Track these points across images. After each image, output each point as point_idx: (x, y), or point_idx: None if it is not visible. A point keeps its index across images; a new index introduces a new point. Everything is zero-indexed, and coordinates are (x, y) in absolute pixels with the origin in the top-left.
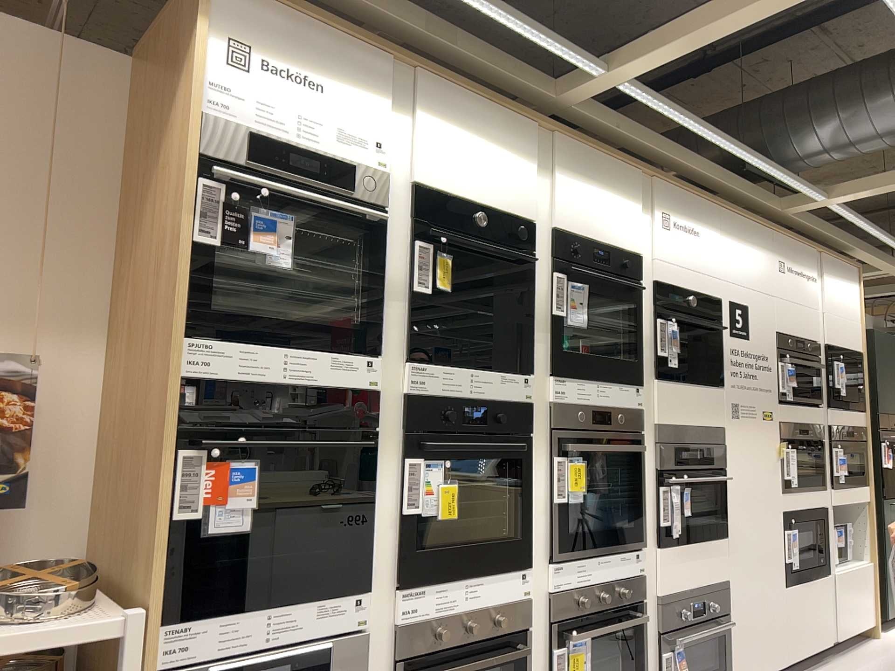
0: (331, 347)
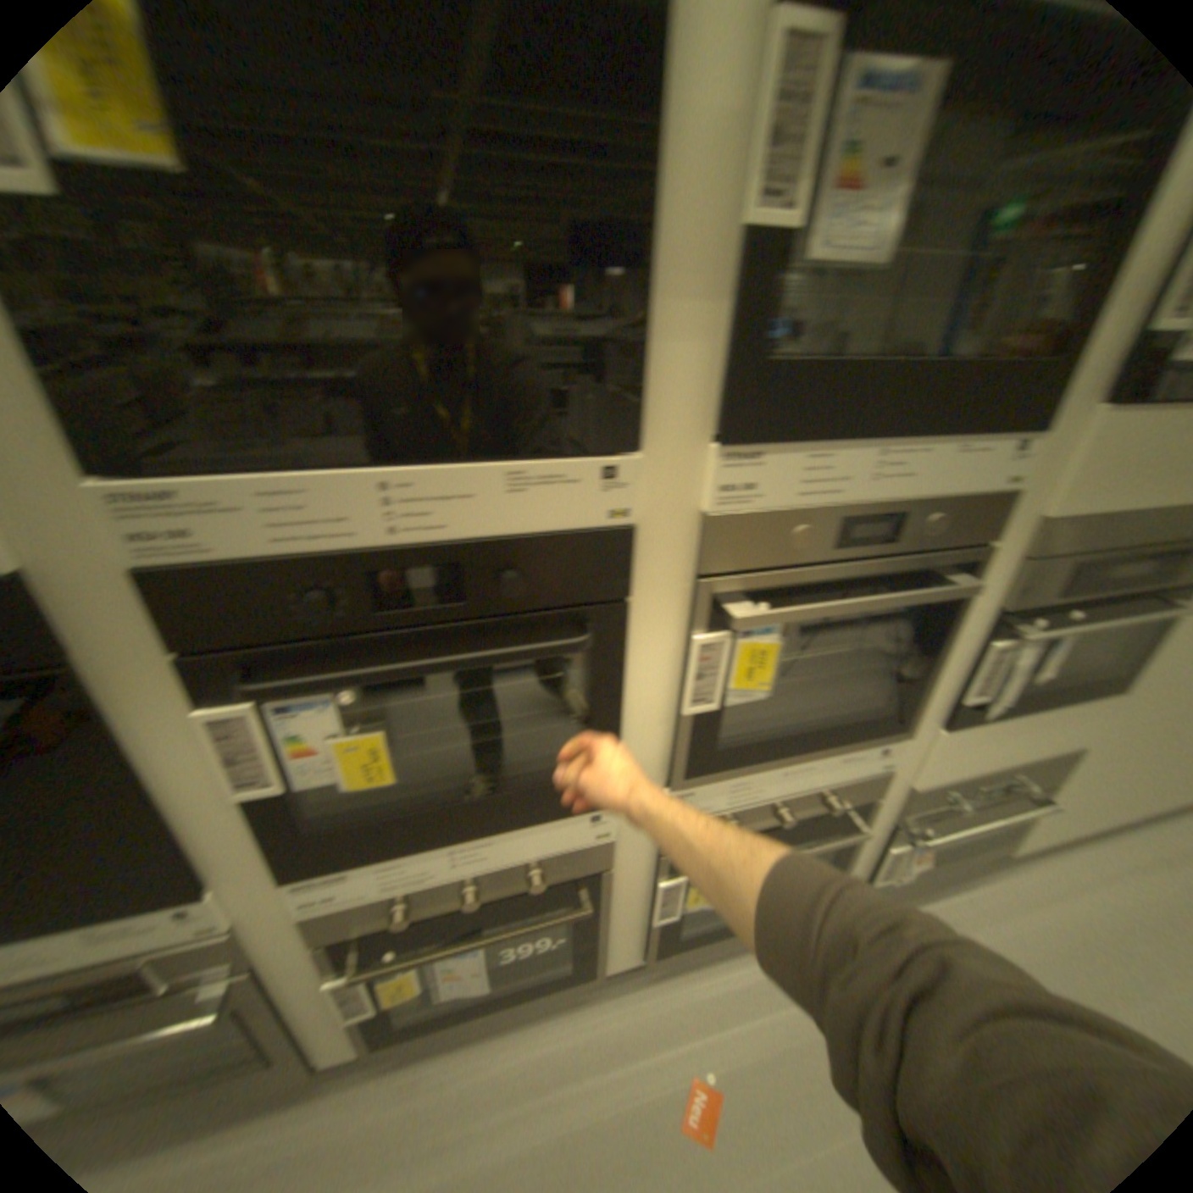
0: None
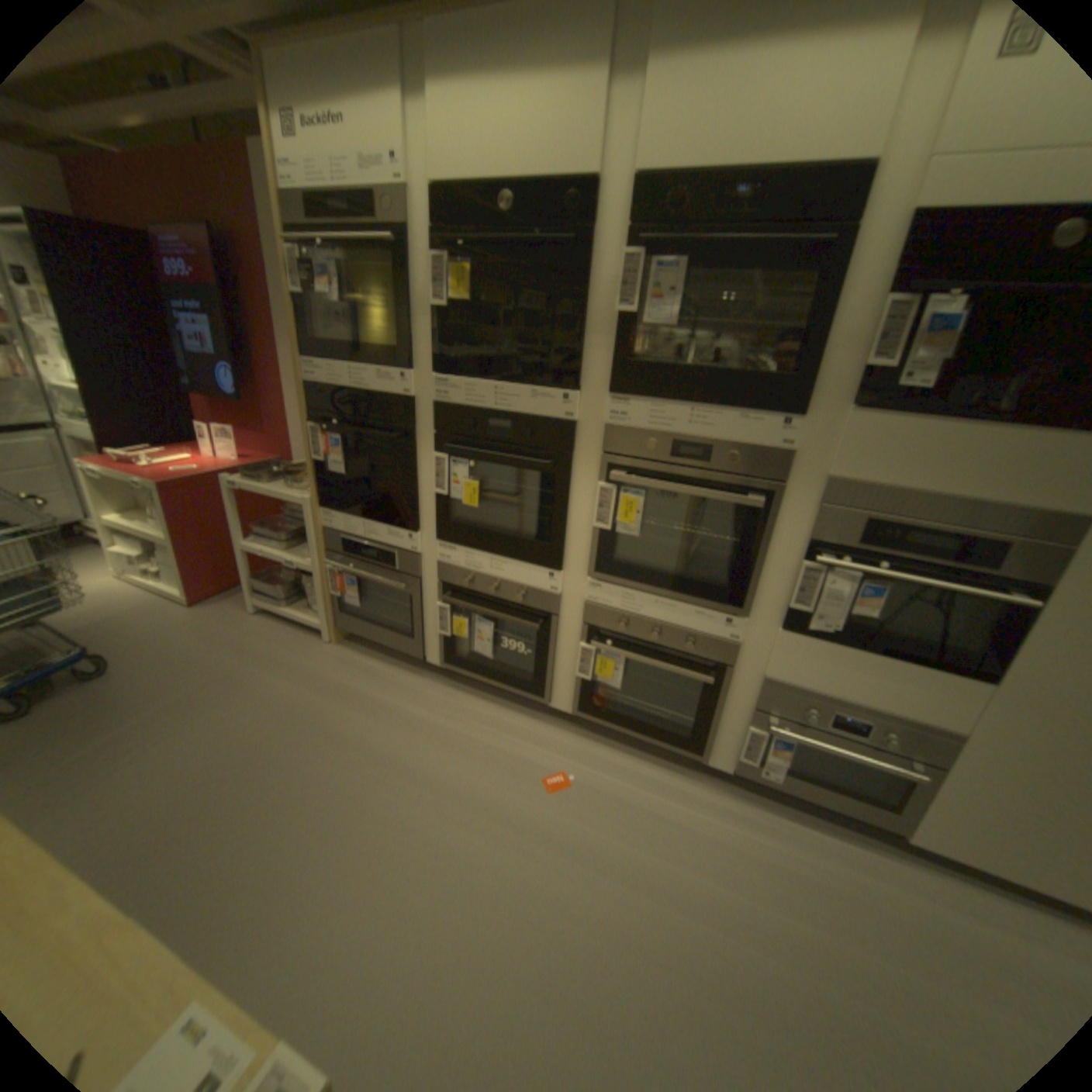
0: (373, 365)
